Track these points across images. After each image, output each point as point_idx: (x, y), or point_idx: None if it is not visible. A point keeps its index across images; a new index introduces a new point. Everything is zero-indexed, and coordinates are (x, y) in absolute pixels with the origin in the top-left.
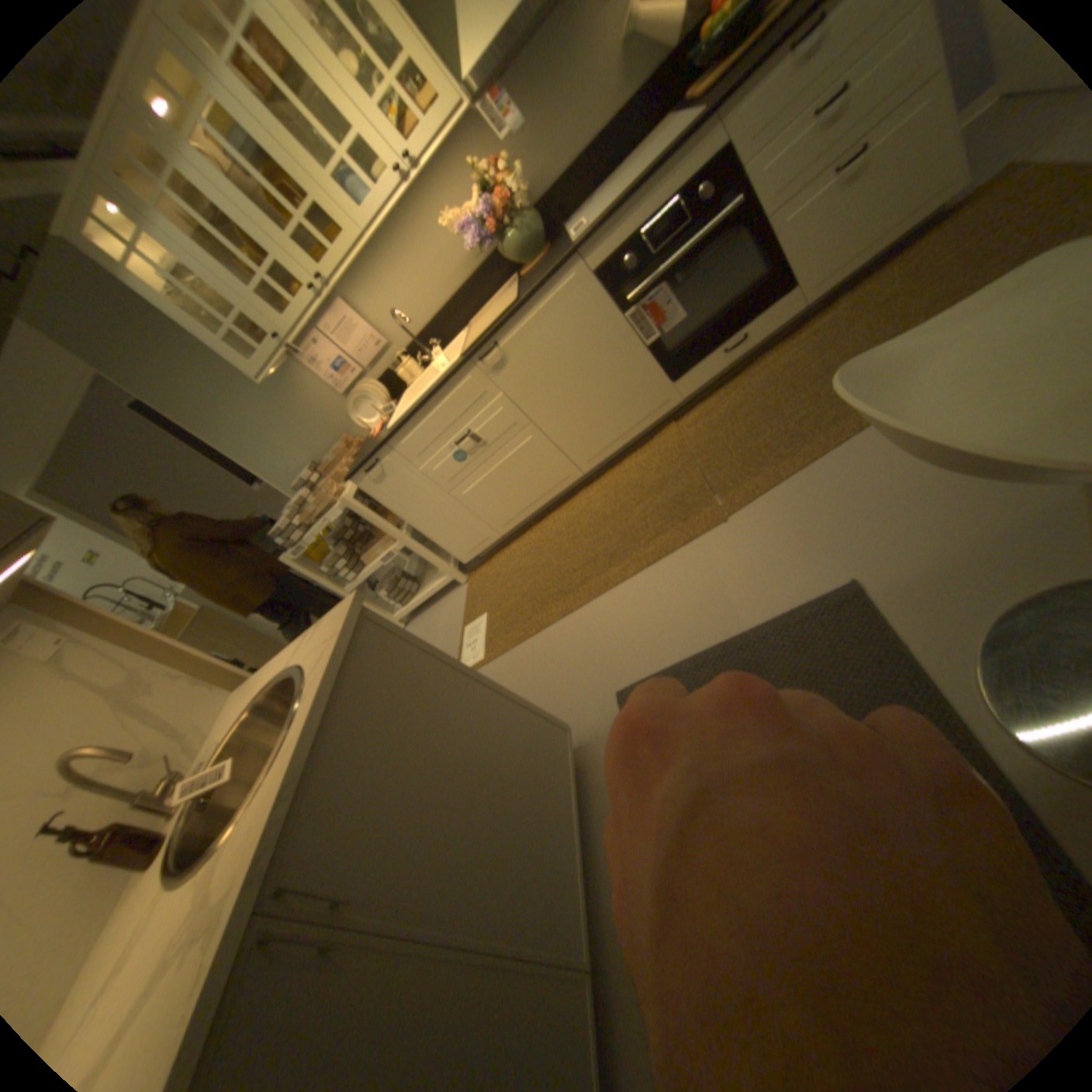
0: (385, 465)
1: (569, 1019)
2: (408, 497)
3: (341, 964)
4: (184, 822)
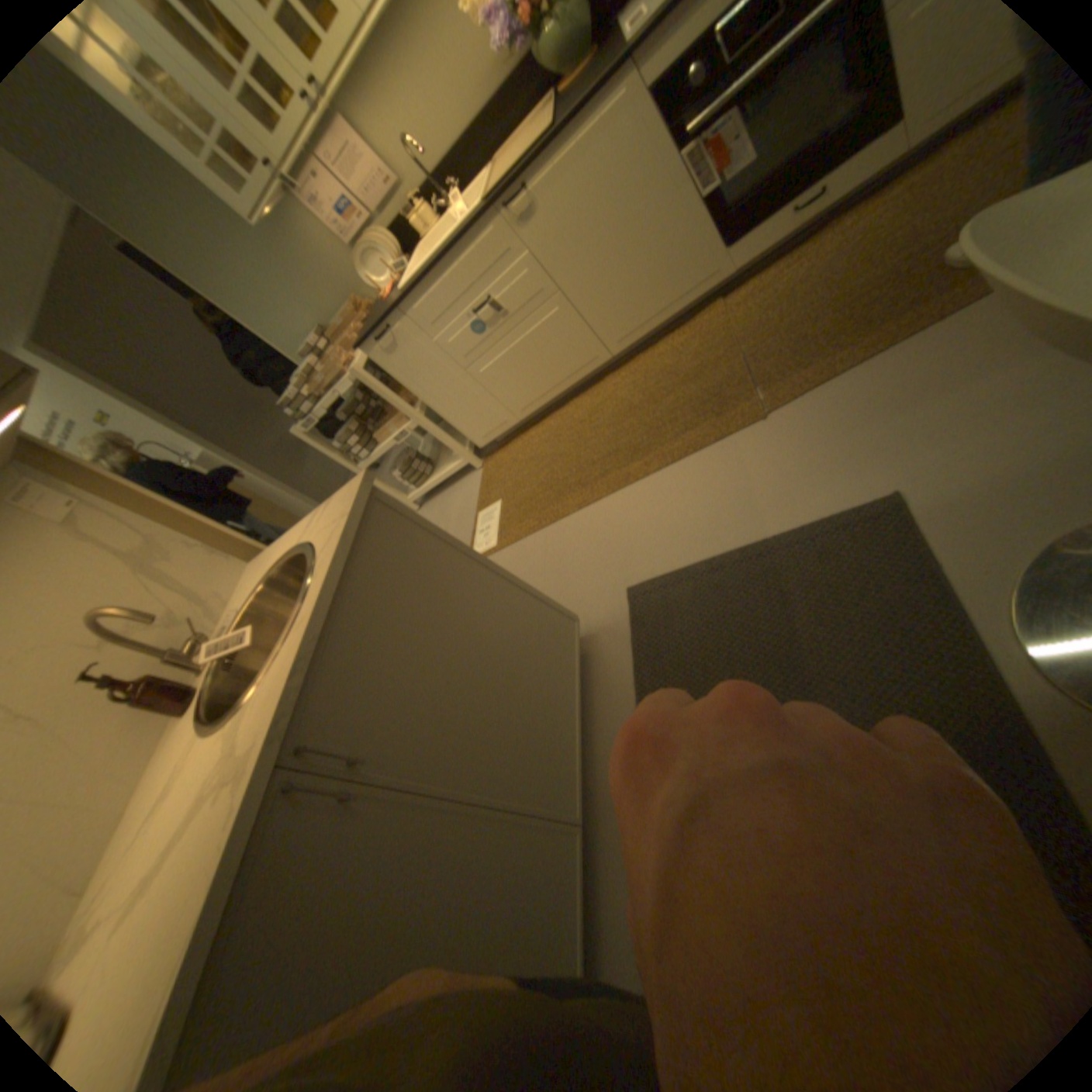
0: (397, 333)
1: (560, 860)
2: (422, 372)
3: (359, 811)
4: (212, 679)
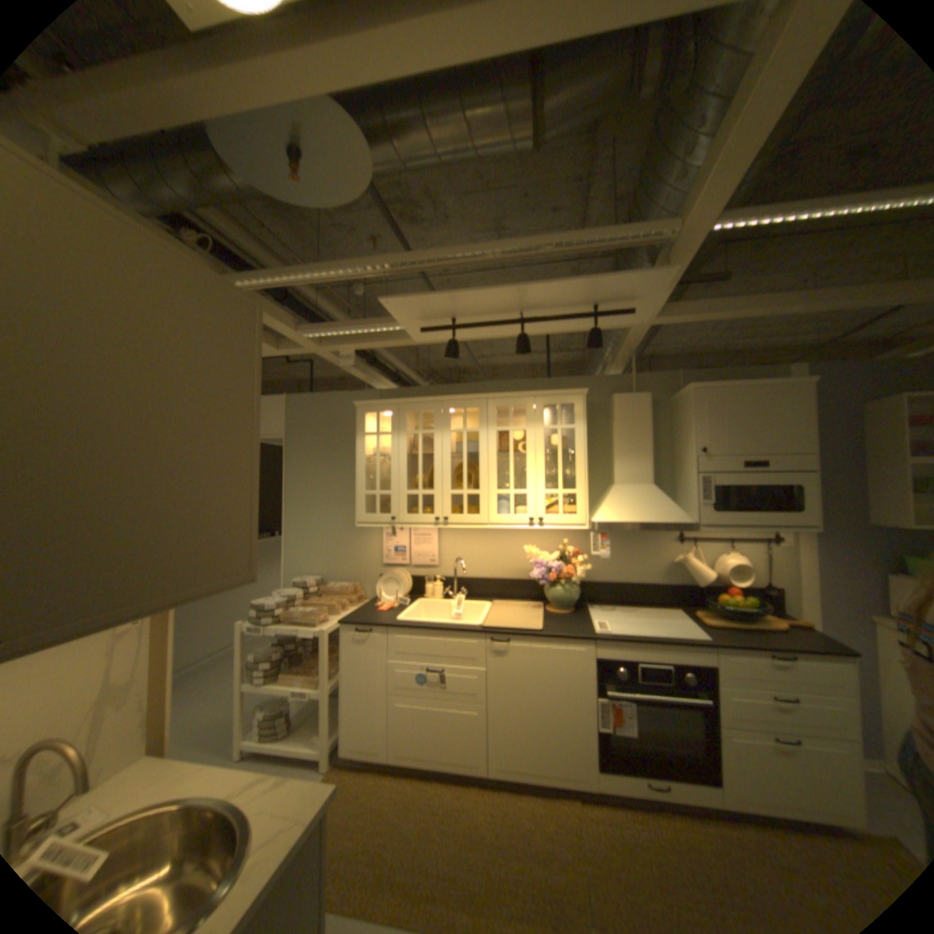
0: (371, 638)
1: None
2: (360, 671)
3: None
4: None
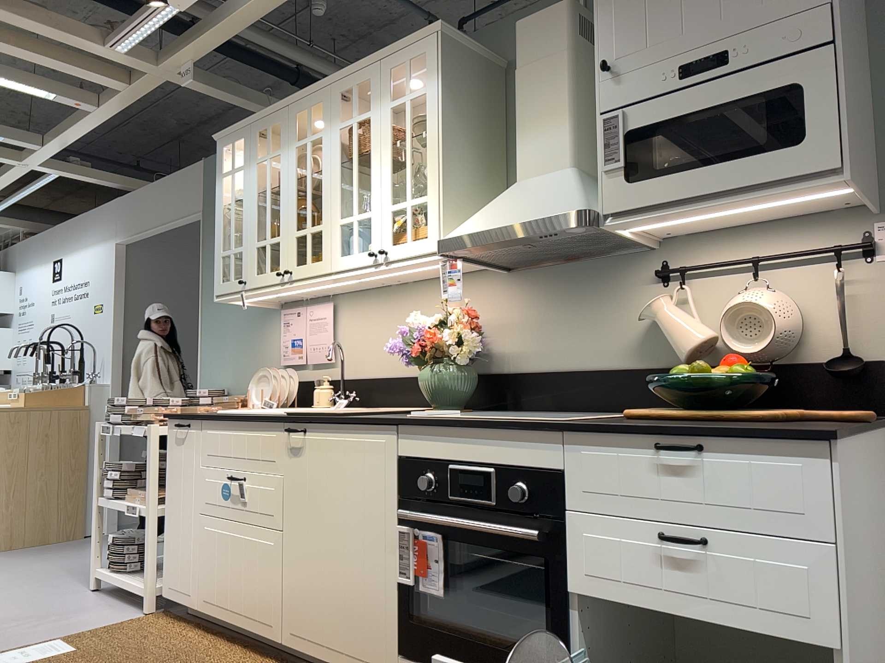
0: (188, 435)
1: None
2: (179, 480)
3: None
4: None
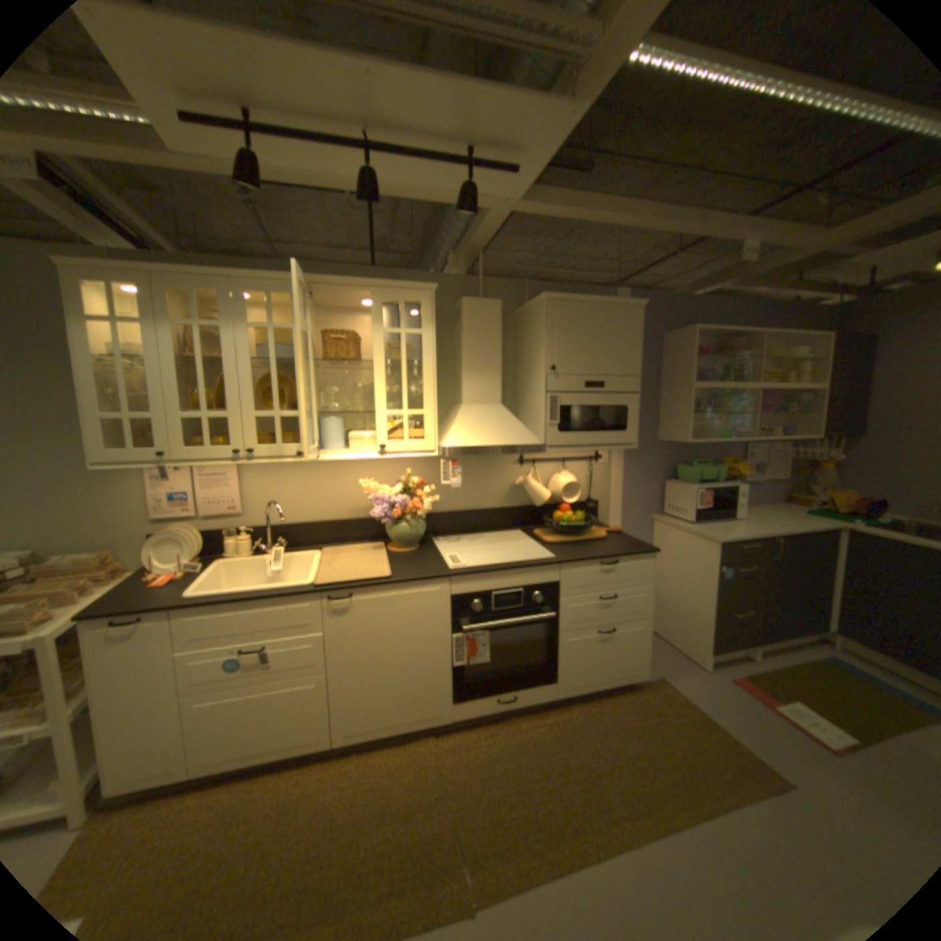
0: (140, 630)
1: None
2: (126, 678)
3: None
4: None
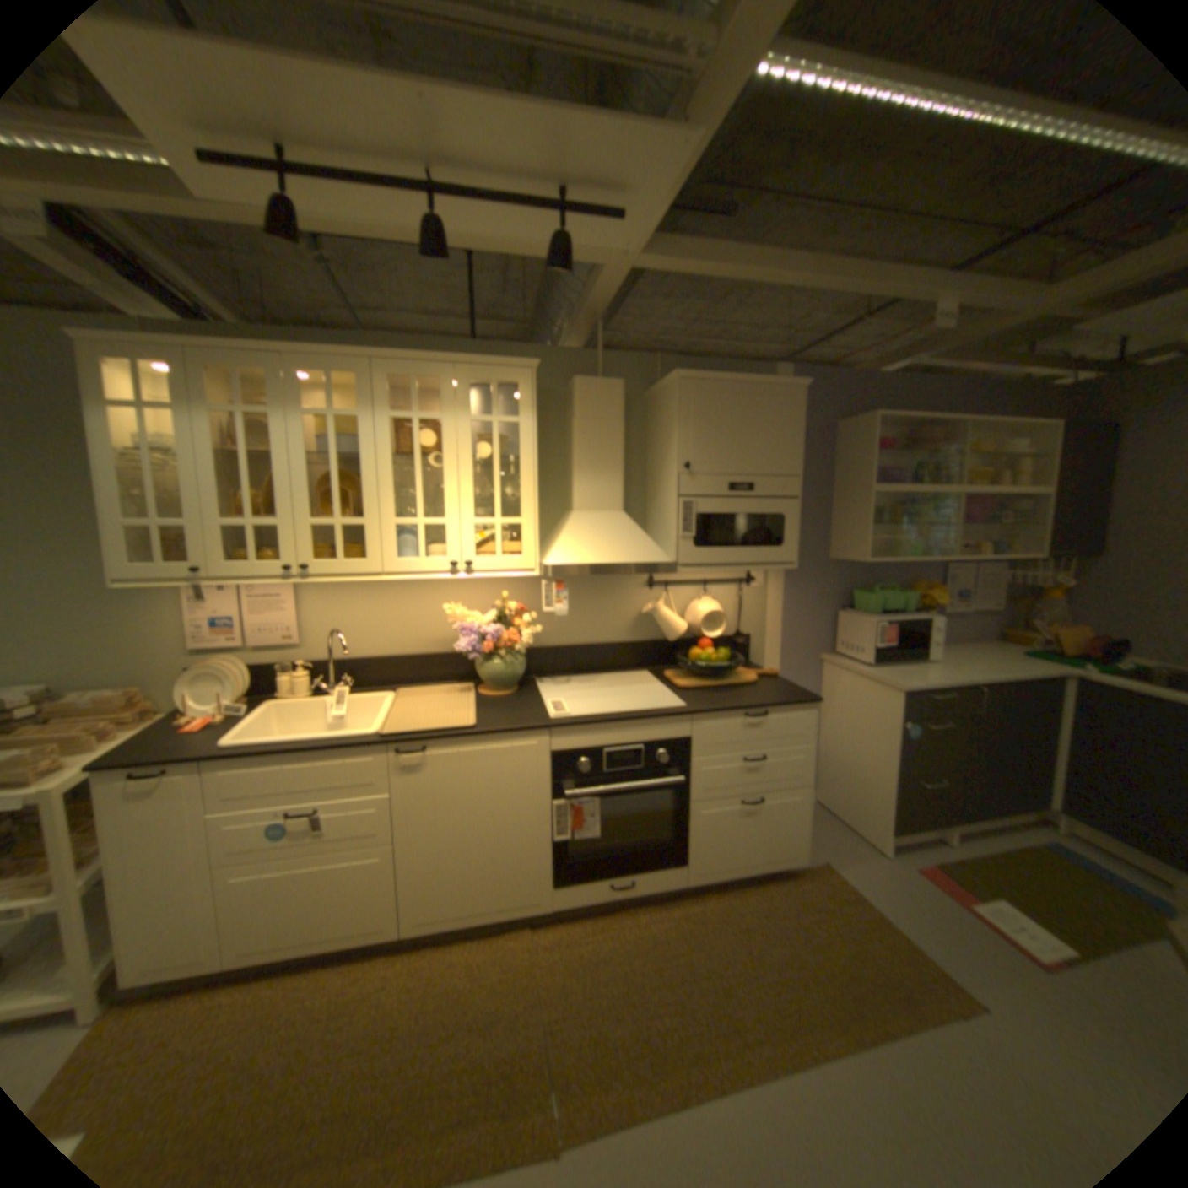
0: (163, 784)
1: None
2: (146, 842)
3: None
4: None
